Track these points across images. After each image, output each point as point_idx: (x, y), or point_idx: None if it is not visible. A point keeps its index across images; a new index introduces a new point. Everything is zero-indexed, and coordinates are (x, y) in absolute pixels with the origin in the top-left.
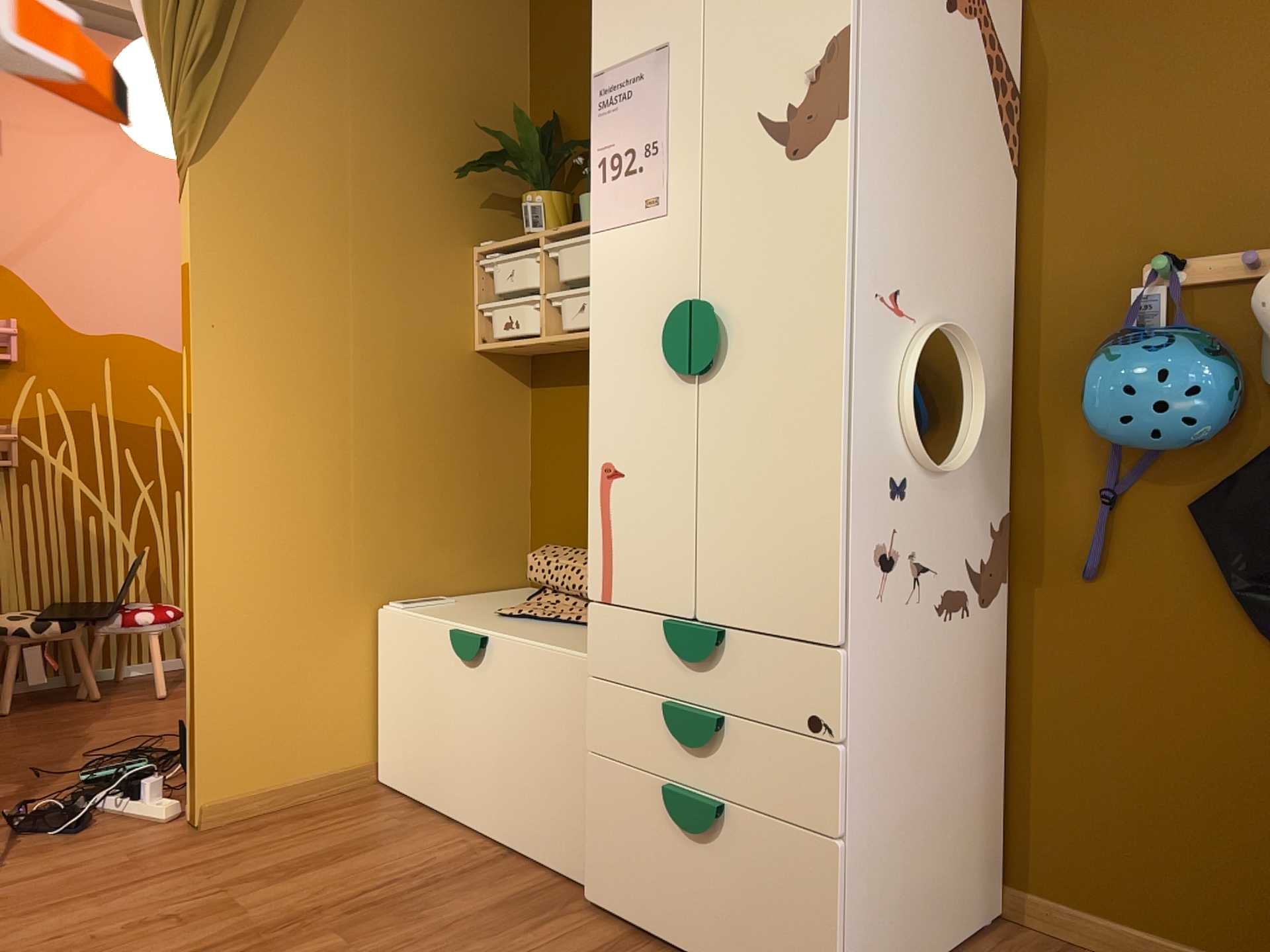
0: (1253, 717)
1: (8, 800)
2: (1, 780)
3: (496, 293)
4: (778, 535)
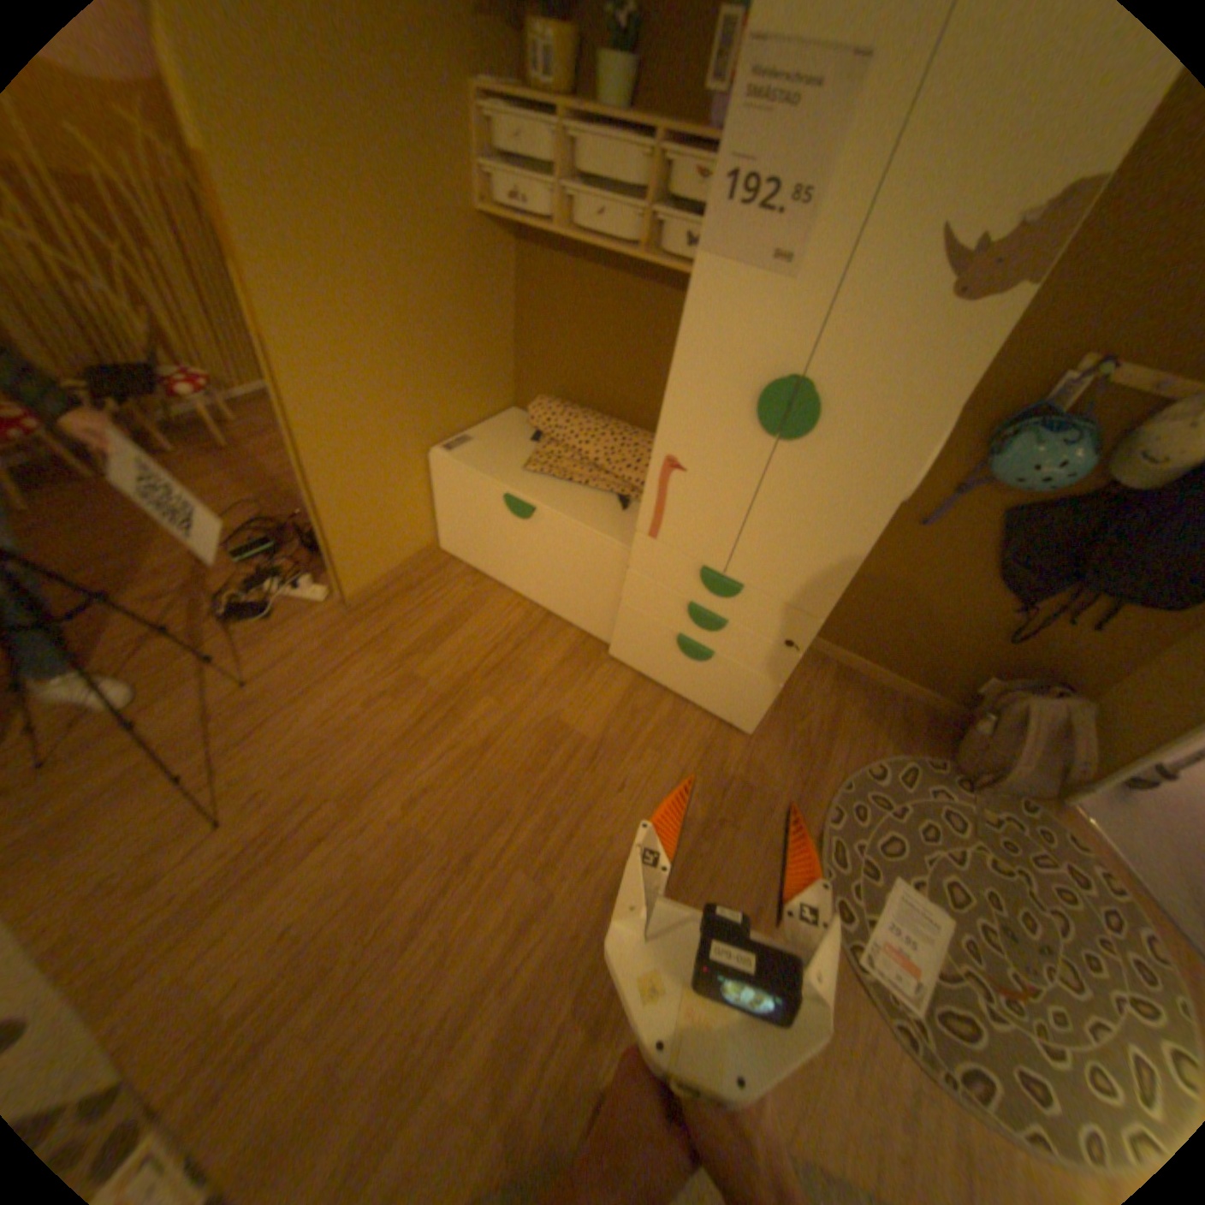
0: (968, 604)
1: (191, 589)
2: (168, 566)
3: (488, 141)
4: (804, 557)
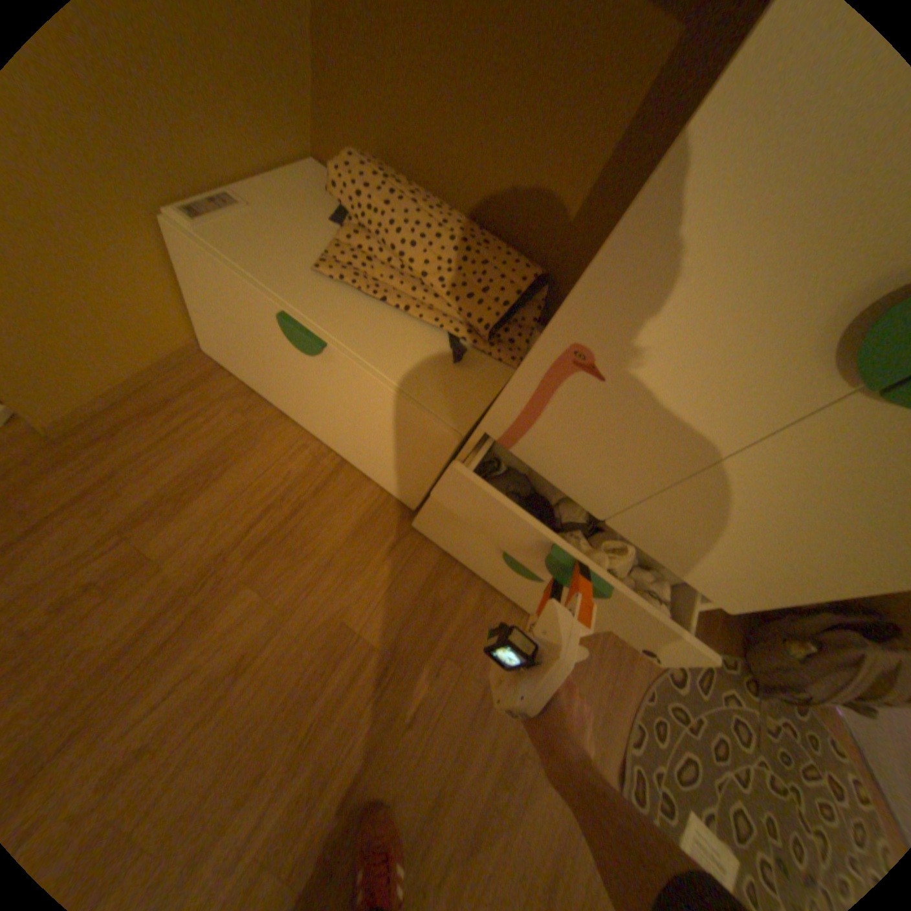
0: None
1: None
2: None
3: None
4: (761, 555)
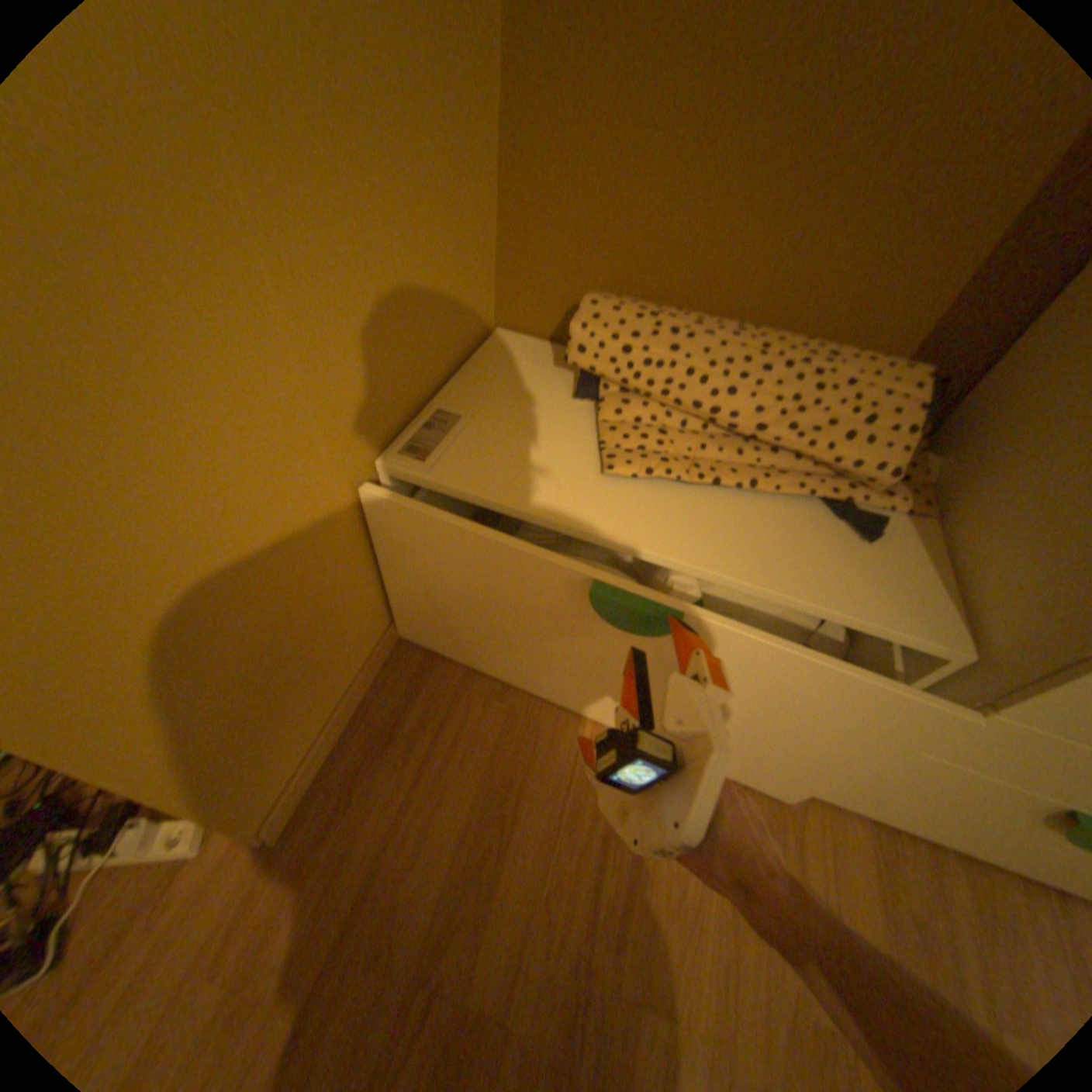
0: None
1: None
2: None
3: None
4: None
